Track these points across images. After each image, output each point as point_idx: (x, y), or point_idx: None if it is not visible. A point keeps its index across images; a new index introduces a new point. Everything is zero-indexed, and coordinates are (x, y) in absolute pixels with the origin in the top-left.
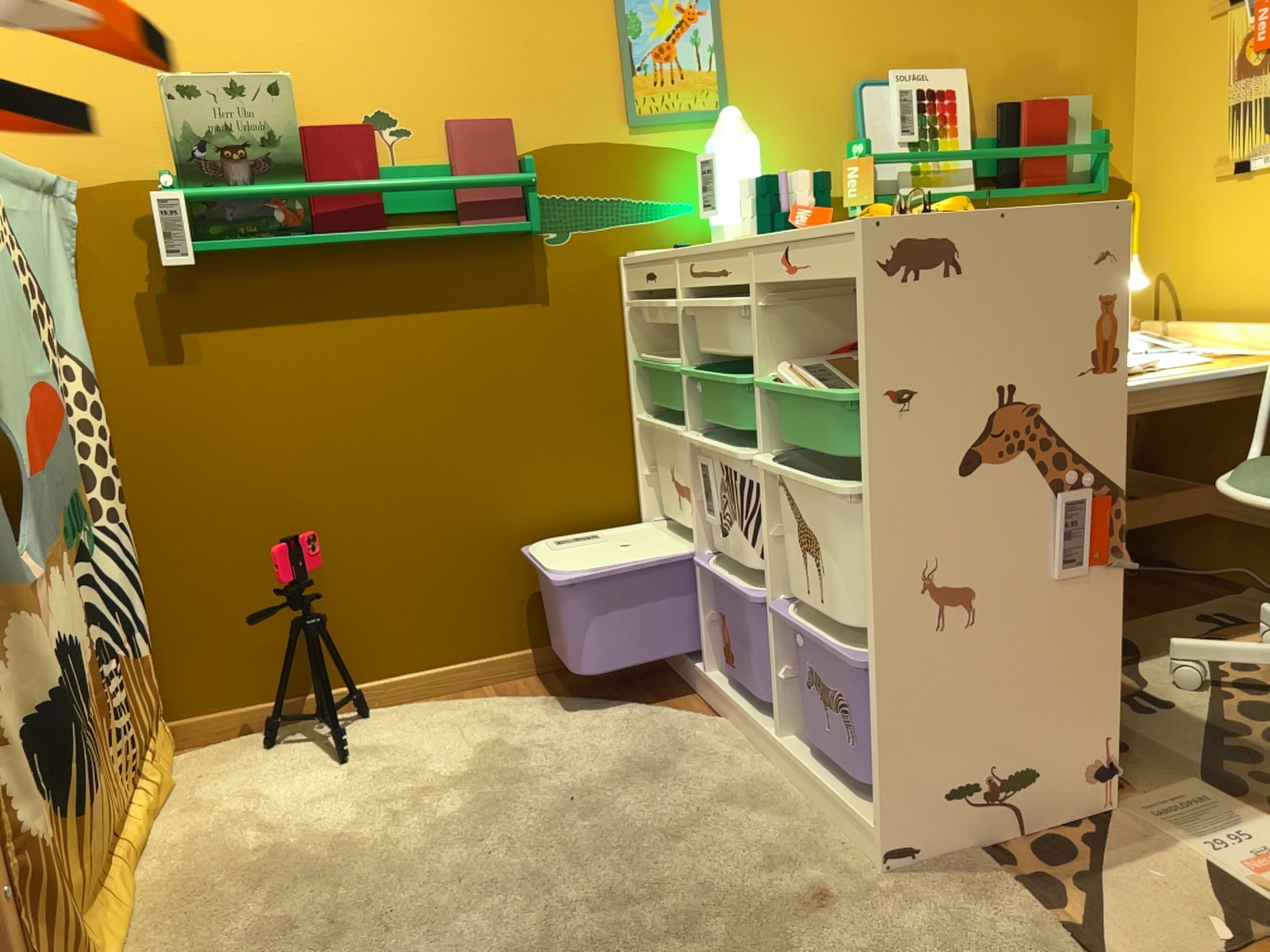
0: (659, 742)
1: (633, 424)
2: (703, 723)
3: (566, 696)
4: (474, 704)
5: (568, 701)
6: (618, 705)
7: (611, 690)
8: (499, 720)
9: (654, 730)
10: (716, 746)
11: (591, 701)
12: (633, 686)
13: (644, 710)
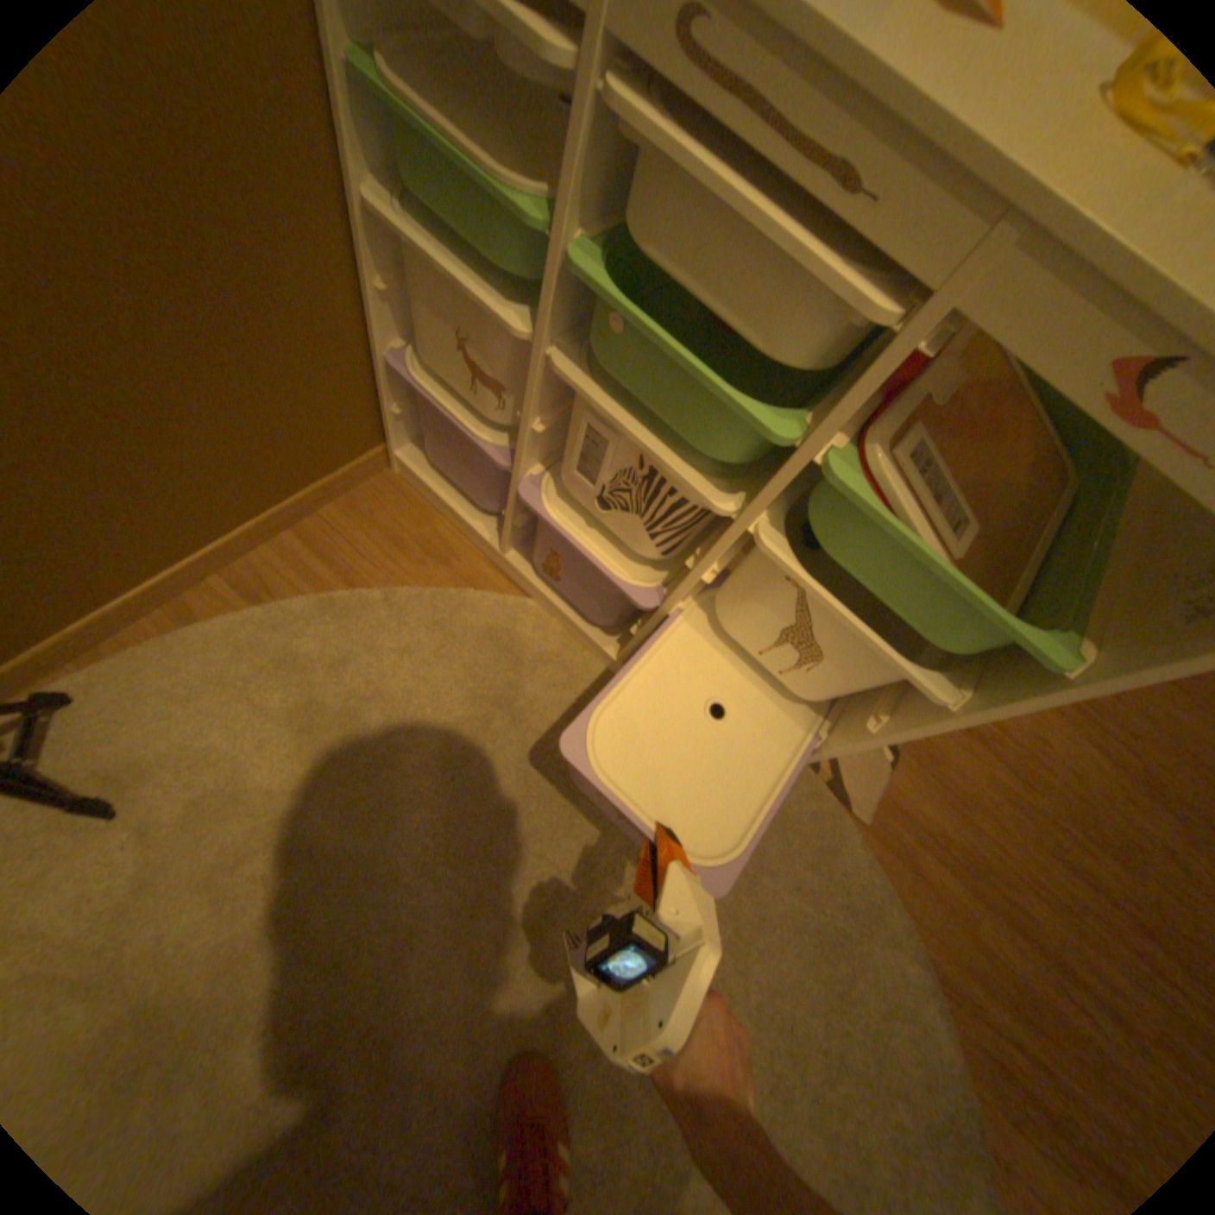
0: (490, 650)
1: (345, 193)
2: (514, 606)
3: (336, 578)
4: (227, 630)
5: (349, 596)
6: (410, 589)
7: (382, 554)
8: (285, 657)
9: (475, 631)
10: (544, 642)
11: (373, 583)
12: (404, 543)
13: (446, 595)
